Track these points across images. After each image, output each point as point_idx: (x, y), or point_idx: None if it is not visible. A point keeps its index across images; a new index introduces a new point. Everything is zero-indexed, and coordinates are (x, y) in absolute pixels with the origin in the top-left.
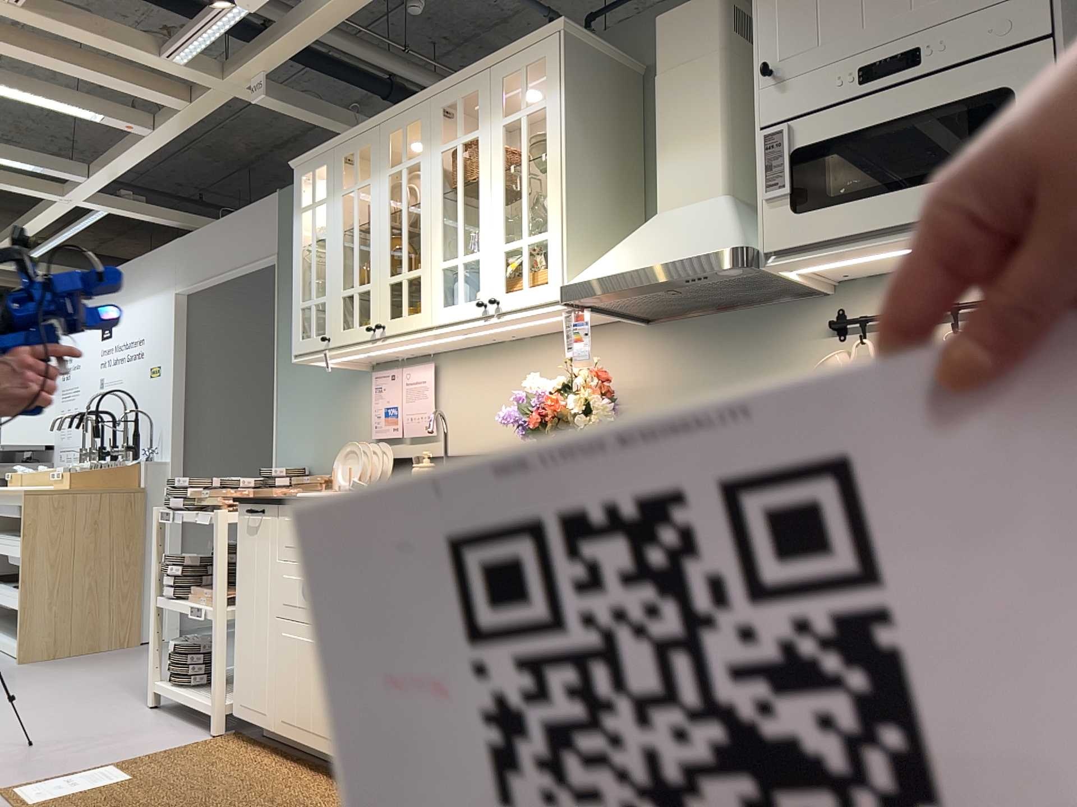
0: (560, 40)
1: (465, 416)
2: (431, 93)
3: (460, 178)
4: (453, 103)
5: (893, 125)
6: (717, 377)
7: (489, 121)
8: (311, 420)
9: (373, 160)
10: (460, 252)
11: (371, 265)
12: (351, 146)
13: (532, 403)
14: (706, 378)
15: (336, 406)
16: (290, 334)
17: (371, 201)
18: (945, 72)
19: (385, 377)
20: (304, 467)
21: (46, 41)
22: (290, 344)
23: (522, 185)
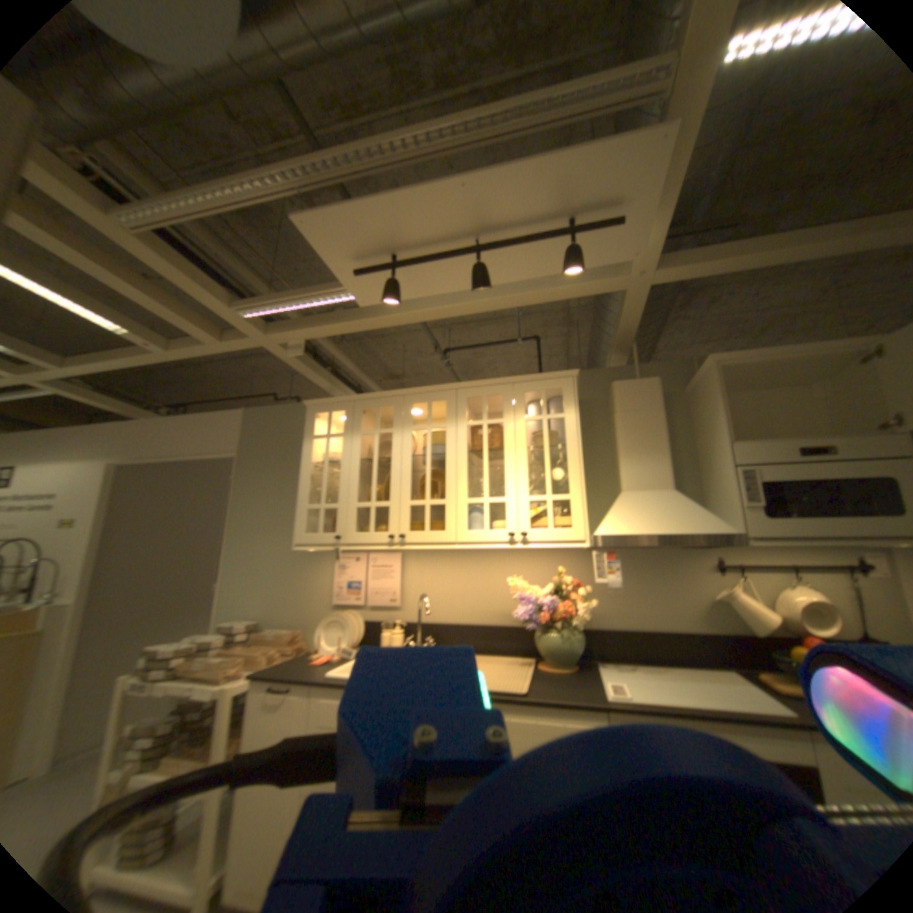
0: (575, 379)
1: (430, 593)
2: (459, 385)
3: (486, 445)
4: (479, 396)
5: (825, 480)
6: (641, 588)
7: (513, 414)
8: (265, 582)
9: (397, 416)
10: (487, 494)
11: (392, 488)
12: (374, 402)
13: (530, 600)
14: (633, 587)
15: (294, 574)
16: (247, 513)
17: (394, 443)
18: (850, 459)
19: (353, 558)
20: (254, 620)
21: (120, 263)
22: (246, 520)
23: (547, 460)
